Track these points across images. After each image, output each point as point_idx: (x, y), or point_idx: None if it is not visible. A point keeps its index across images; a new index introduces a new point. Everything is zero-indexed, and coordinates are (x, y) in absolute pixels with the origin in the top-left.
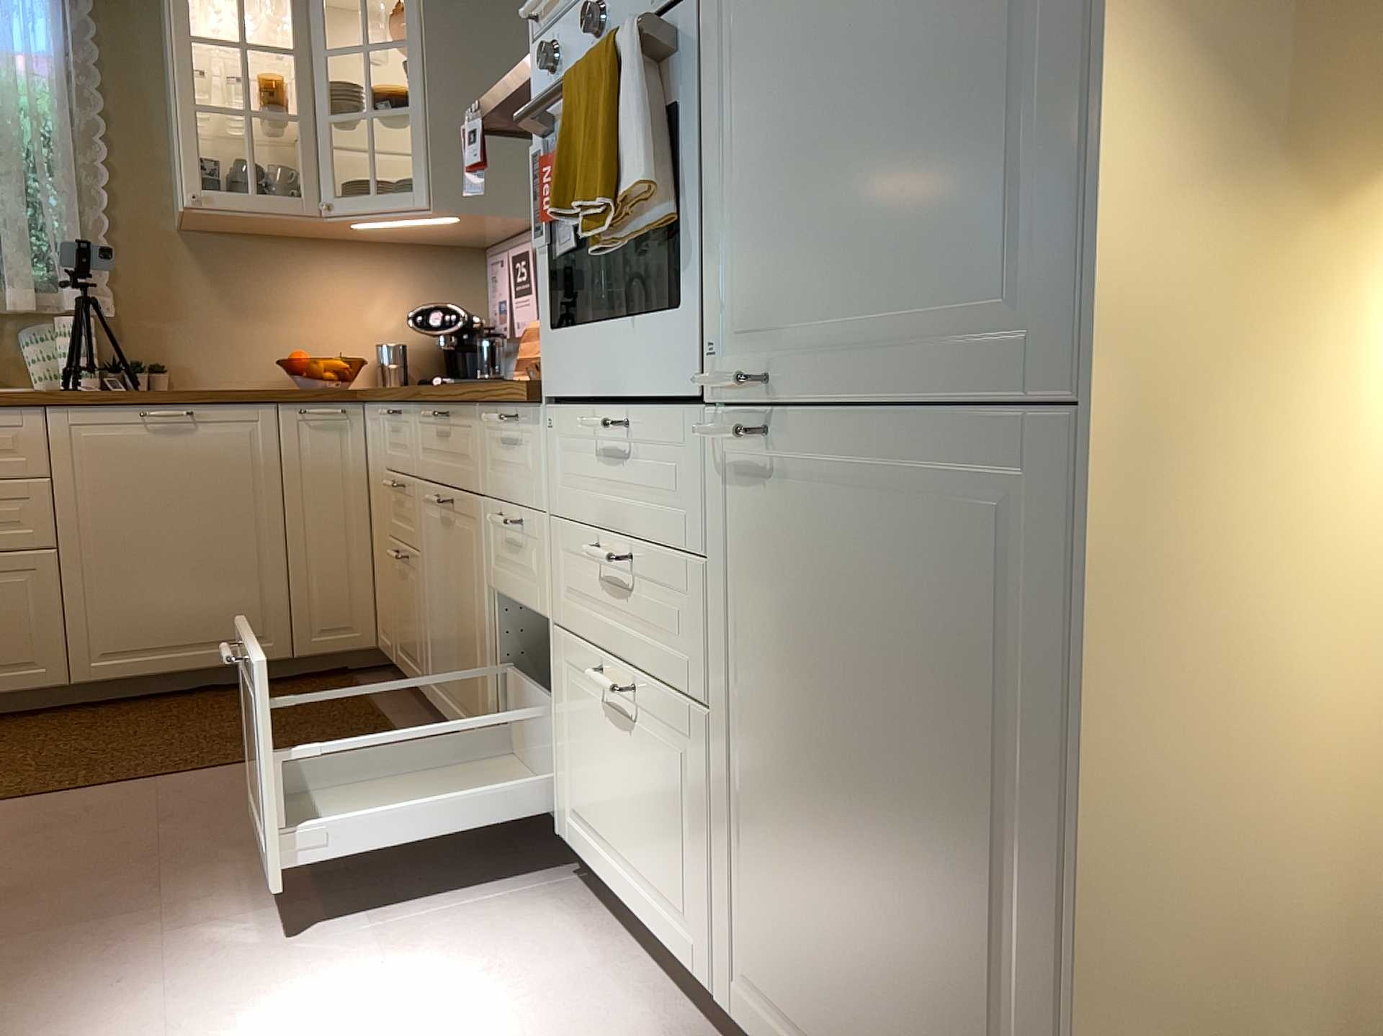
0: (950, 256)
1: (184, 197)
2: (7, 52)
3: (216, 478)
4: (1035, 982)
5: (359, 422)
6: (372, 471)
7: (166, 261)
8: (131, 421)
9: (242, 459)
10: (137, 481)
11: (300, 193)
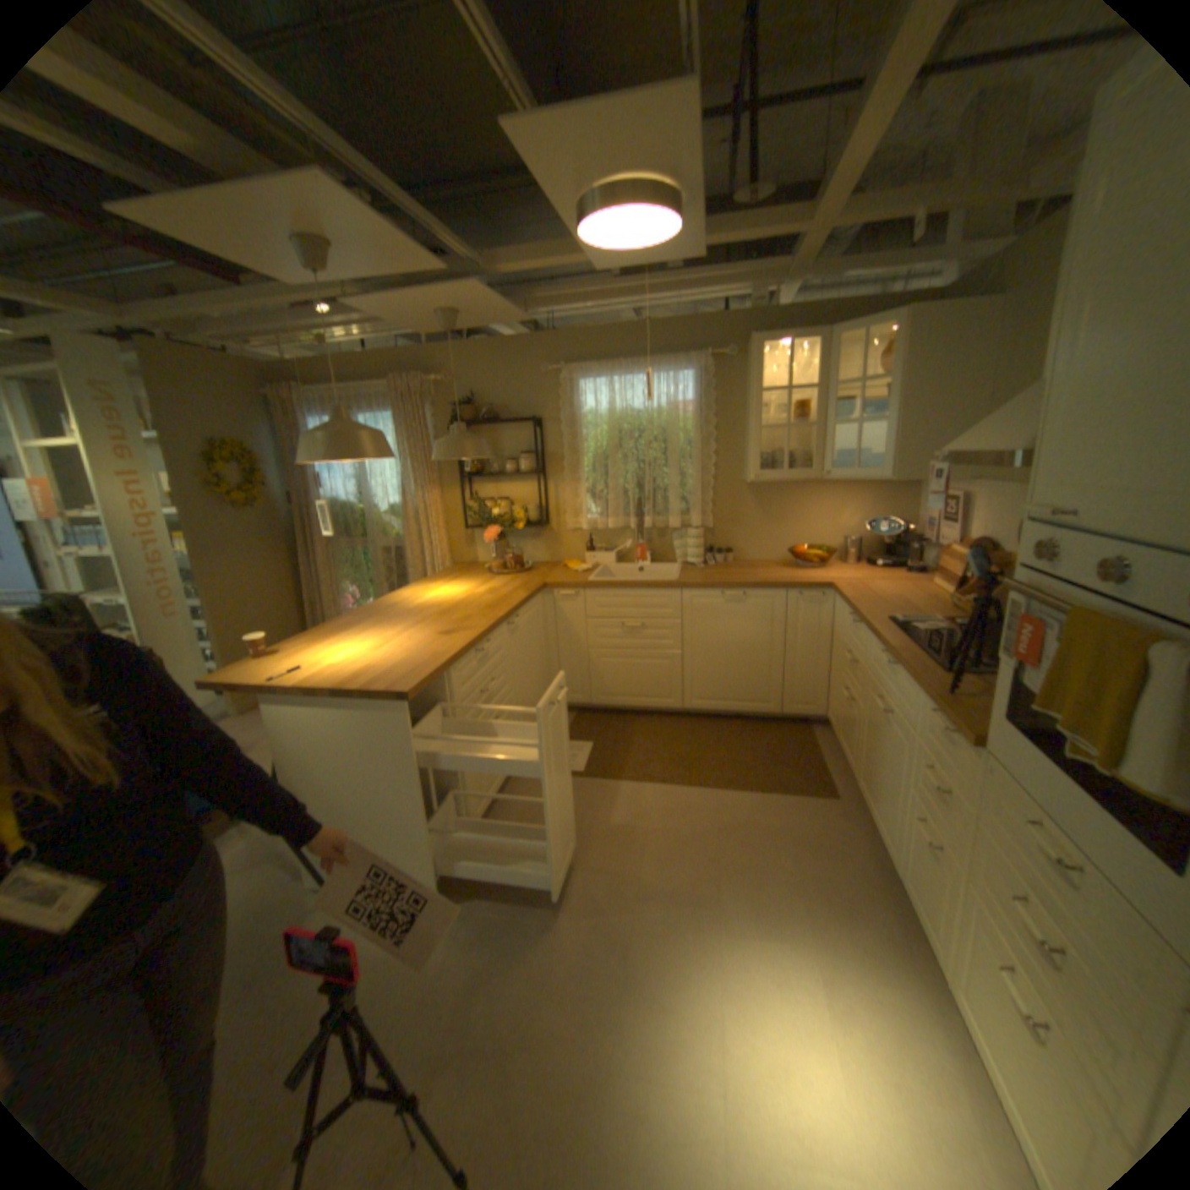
0: None
1: (750, 476)
2: (675, 406)
3: (753, 625)
4: None
5: (831, 601)
6: (836, 631)
7: (736, 497)
8: (716, 597)
9: (766, 617)
10: (717, 624)
11: (810, 466)
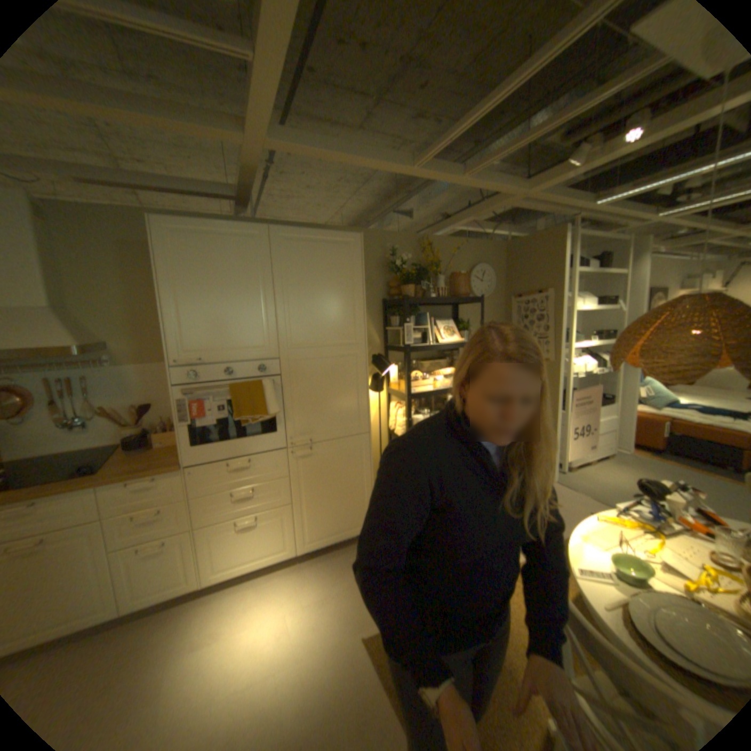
0: (346, 420)
1: None
2: None
3: None
4: (363, 494)
5: None
6: None
7: None
8: None
9: None
10: None
11: None
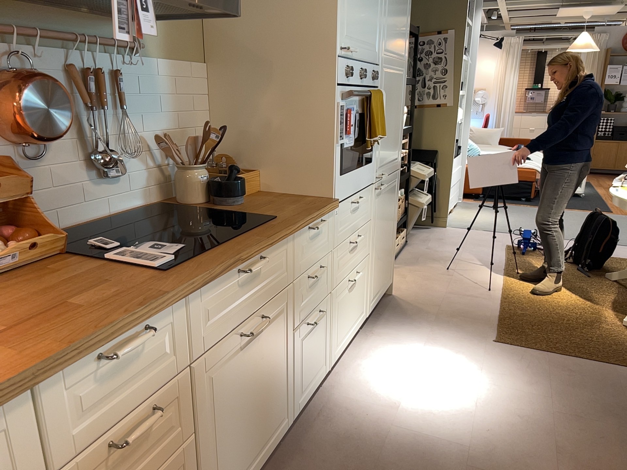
0: (395, 151)
1: None
2: None
3: None
4: (393, 239)
5: None
6: None
7: None
8: None
9: None
10: None
11: None
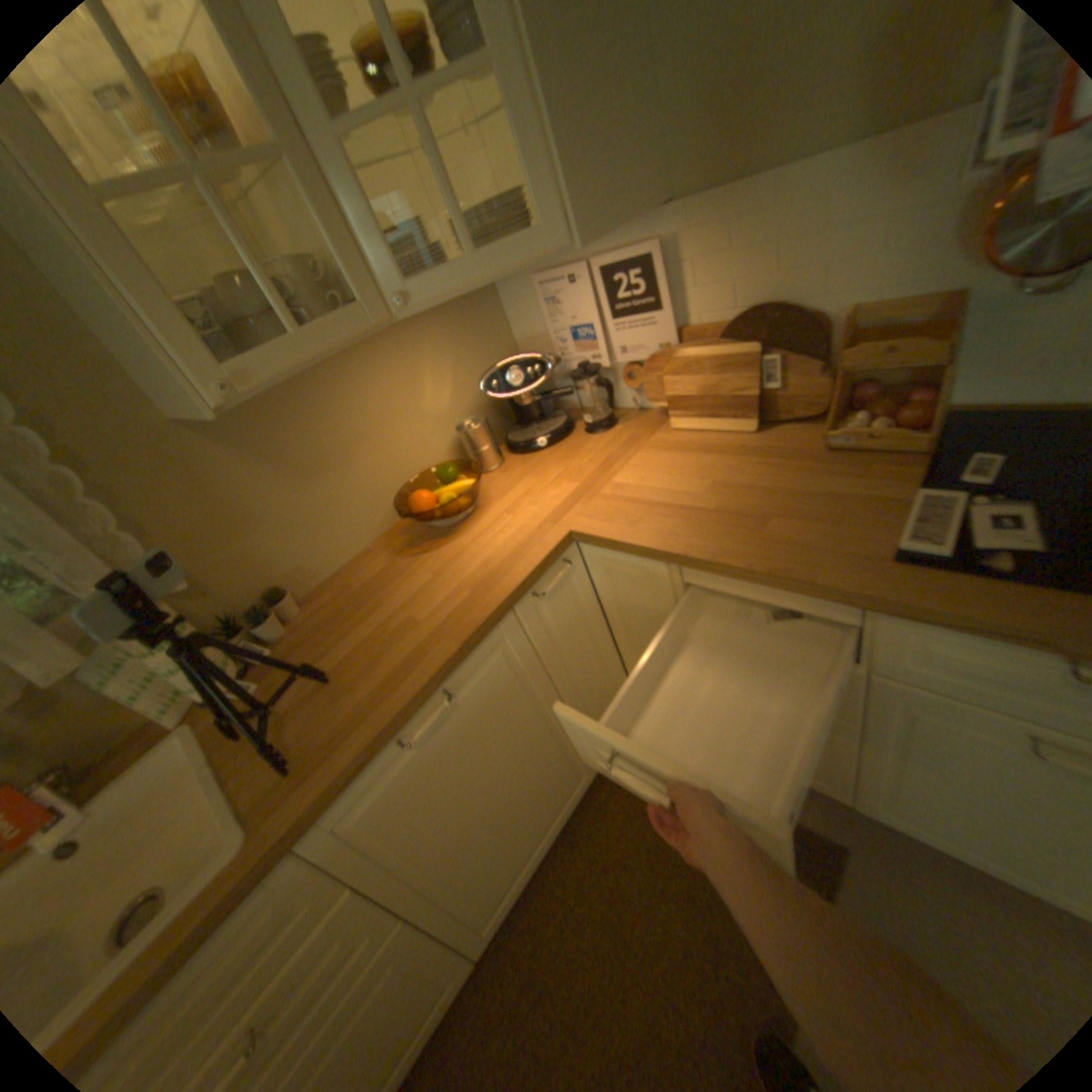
0: None
1: (200, 393)
2: None
3: (496, 719)
4: None
5: (578, 558)
6: (619, 600)
7: (184, 469)
8: (393, 758)
9: (508, 683)
10: (434, 796)
11: (342, 293)
